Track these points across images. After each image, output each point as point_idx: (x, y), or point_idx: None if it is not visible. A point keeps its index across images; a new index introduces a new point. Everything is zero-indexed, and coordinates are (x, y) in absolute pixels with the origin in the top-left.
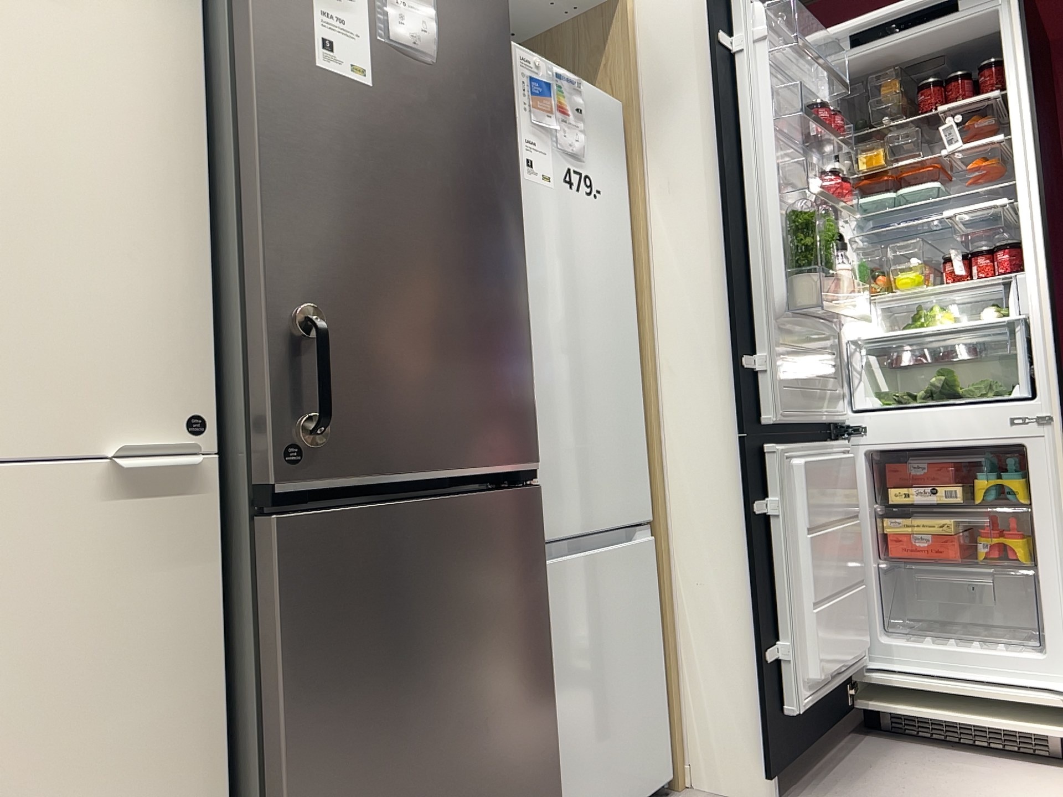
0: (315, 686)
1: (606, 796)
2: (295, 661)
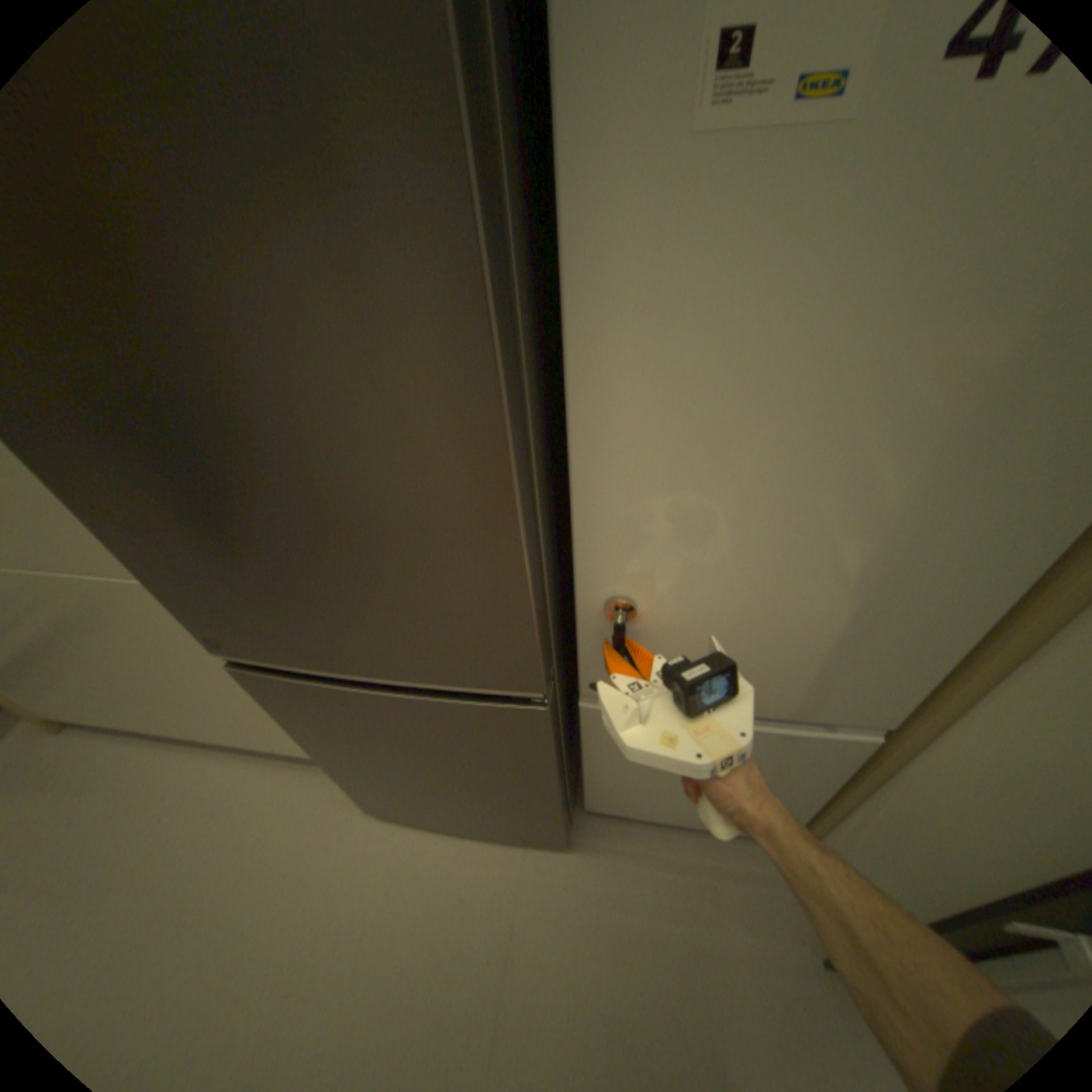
0: (307, 733)
1: (672, 816)
2: (286, 721)
